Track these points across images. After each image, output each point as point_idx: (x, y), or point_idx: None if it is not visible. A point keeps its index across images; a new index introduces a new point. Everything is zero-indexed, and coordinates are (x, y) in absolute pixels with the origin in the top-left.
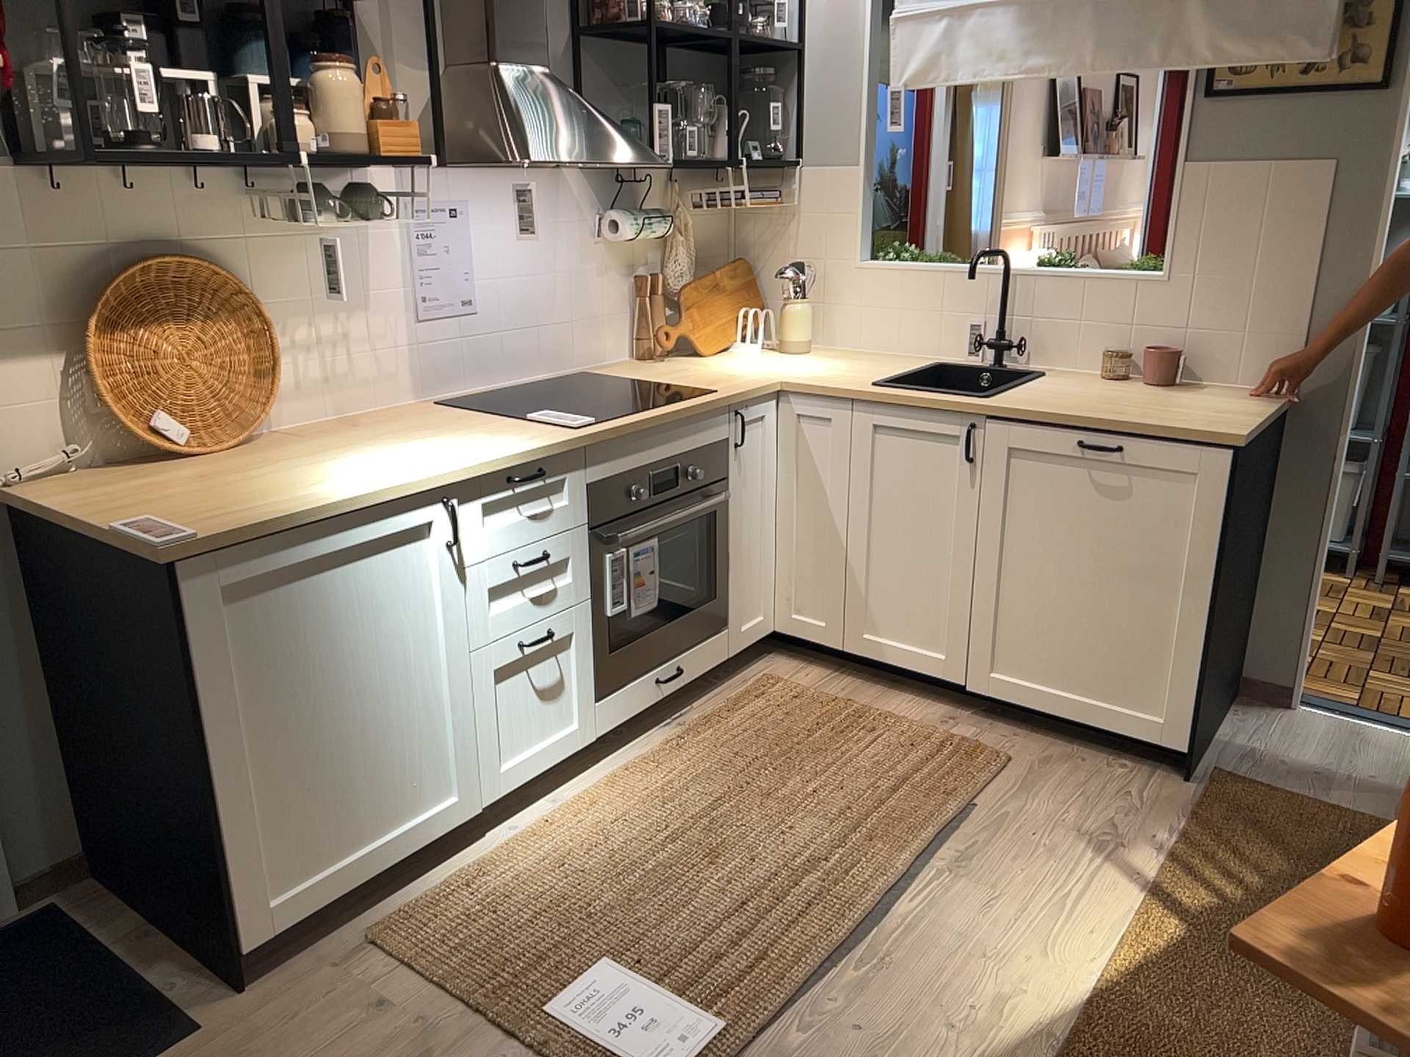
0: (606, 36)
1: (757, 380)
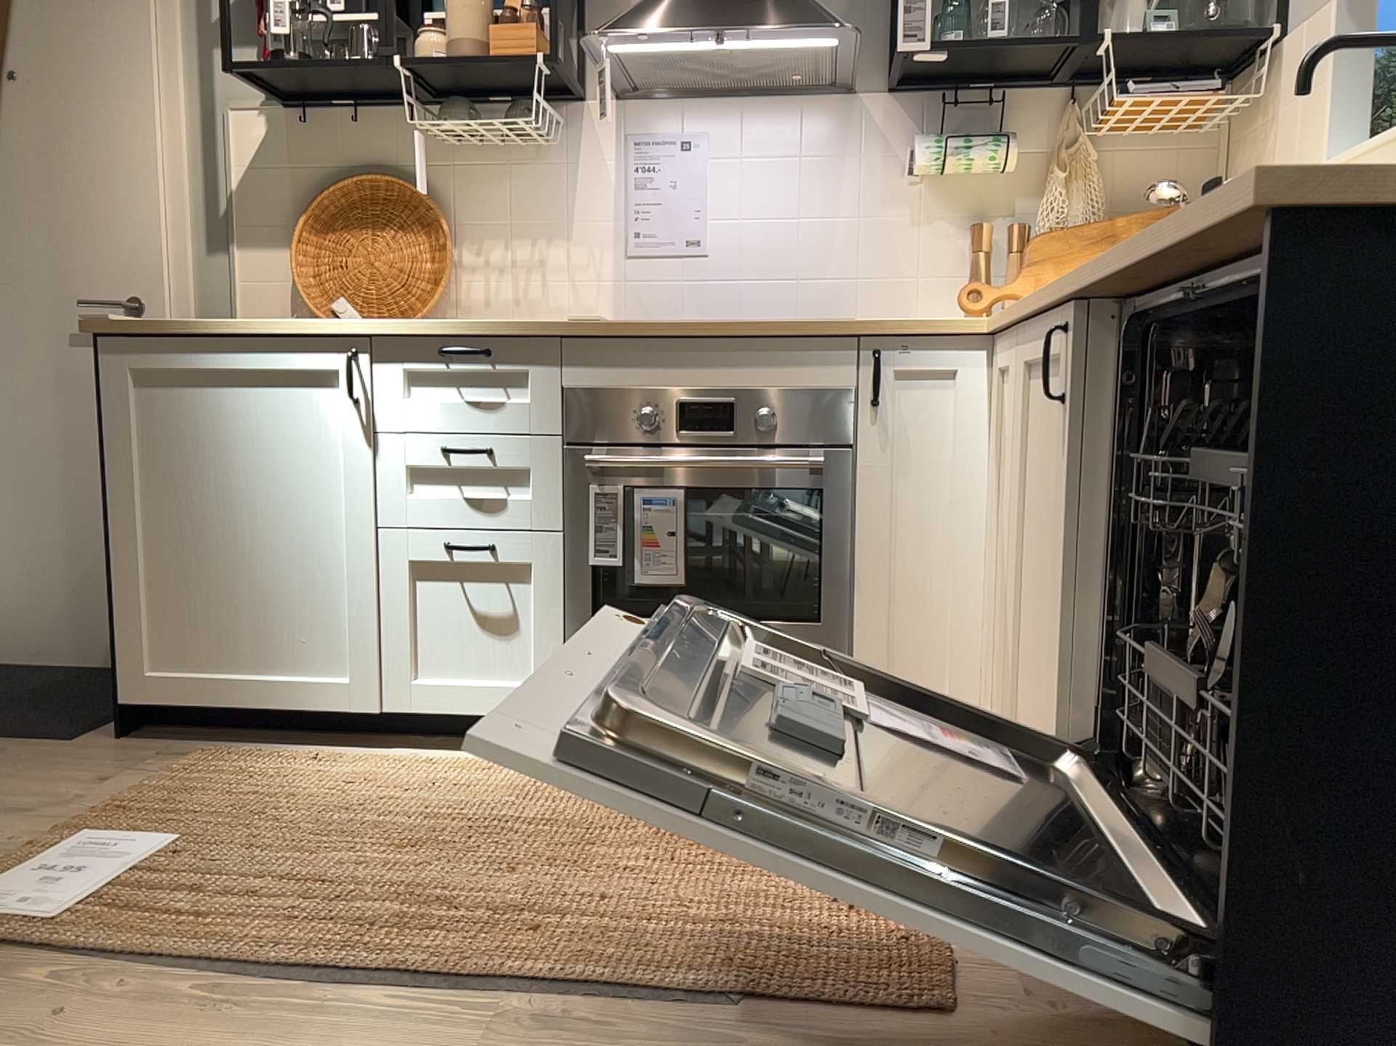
0: None
1: (960, 322)
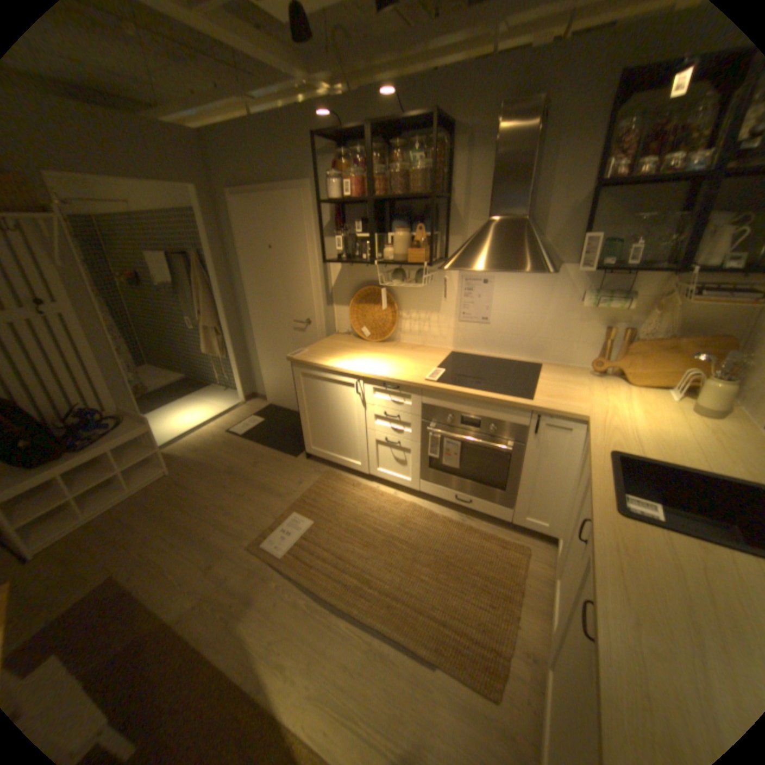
0: (624, 183)
1: (577, 409)
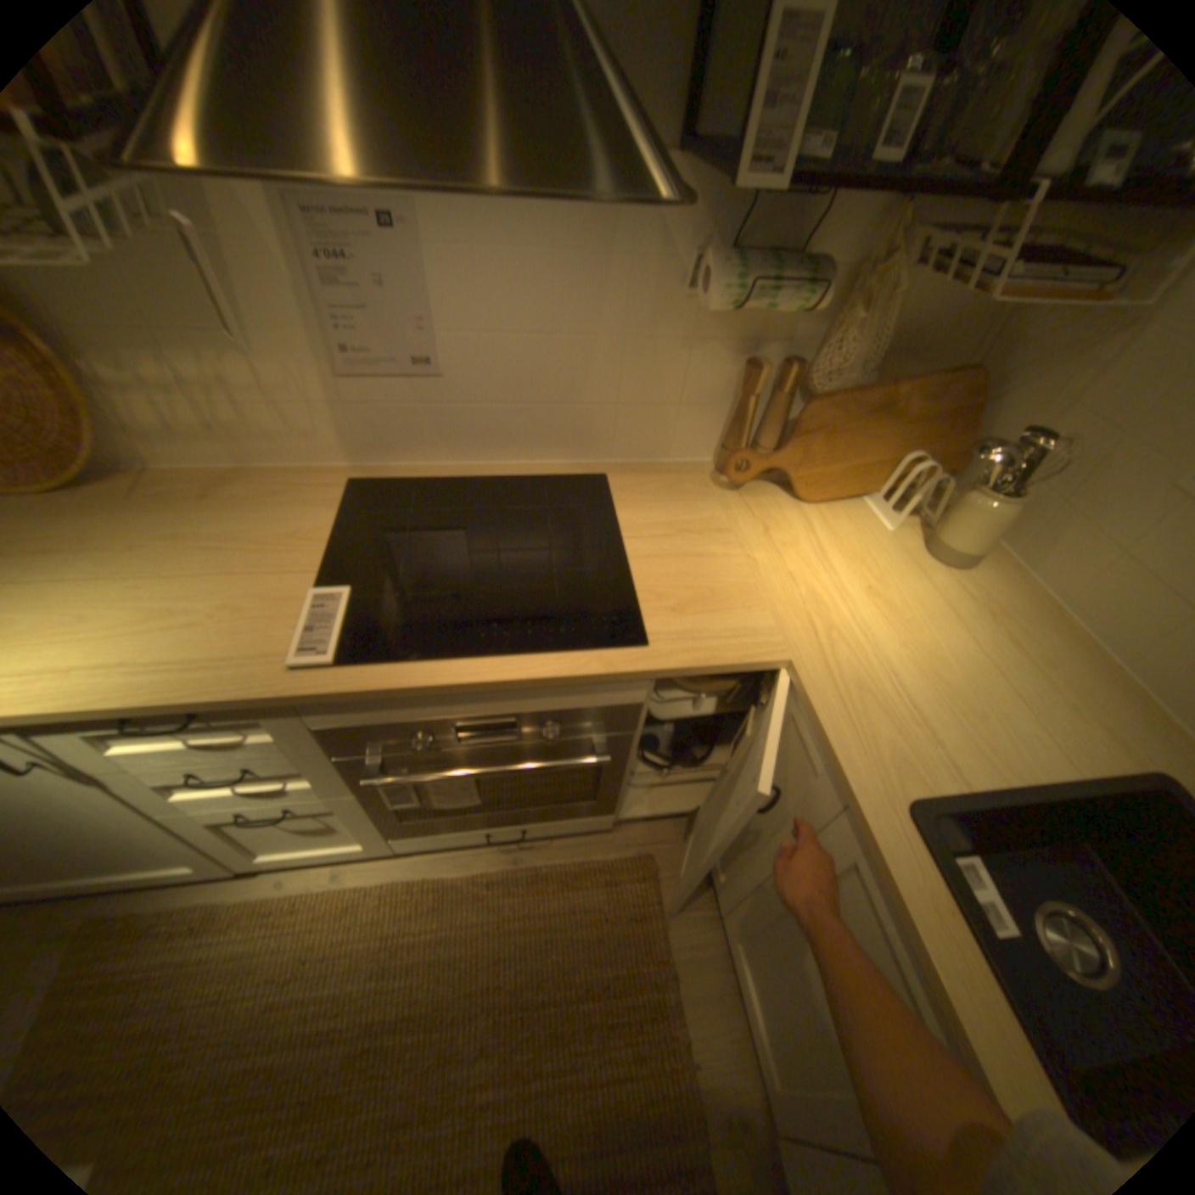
0: None
1: (754, 636)
